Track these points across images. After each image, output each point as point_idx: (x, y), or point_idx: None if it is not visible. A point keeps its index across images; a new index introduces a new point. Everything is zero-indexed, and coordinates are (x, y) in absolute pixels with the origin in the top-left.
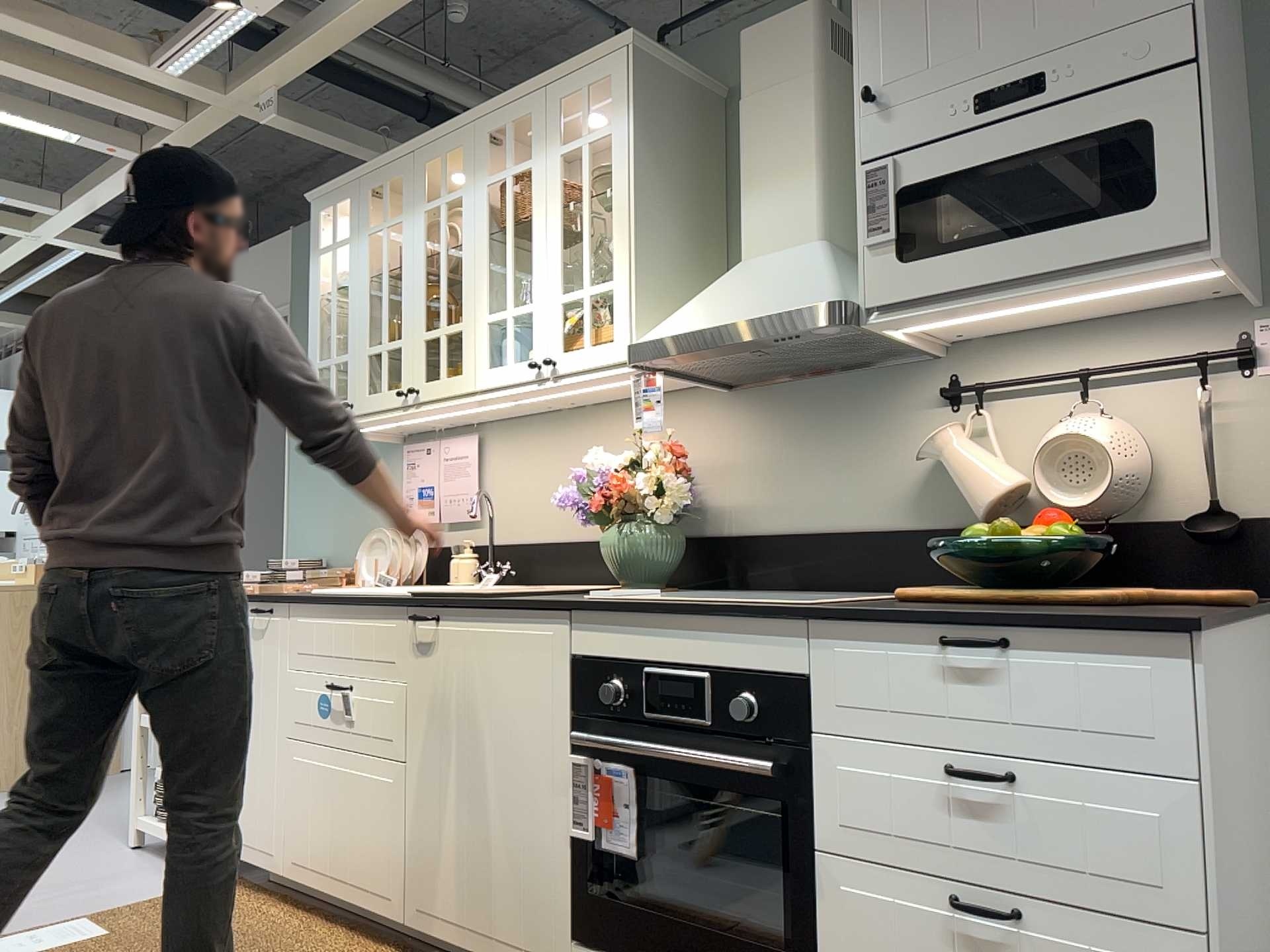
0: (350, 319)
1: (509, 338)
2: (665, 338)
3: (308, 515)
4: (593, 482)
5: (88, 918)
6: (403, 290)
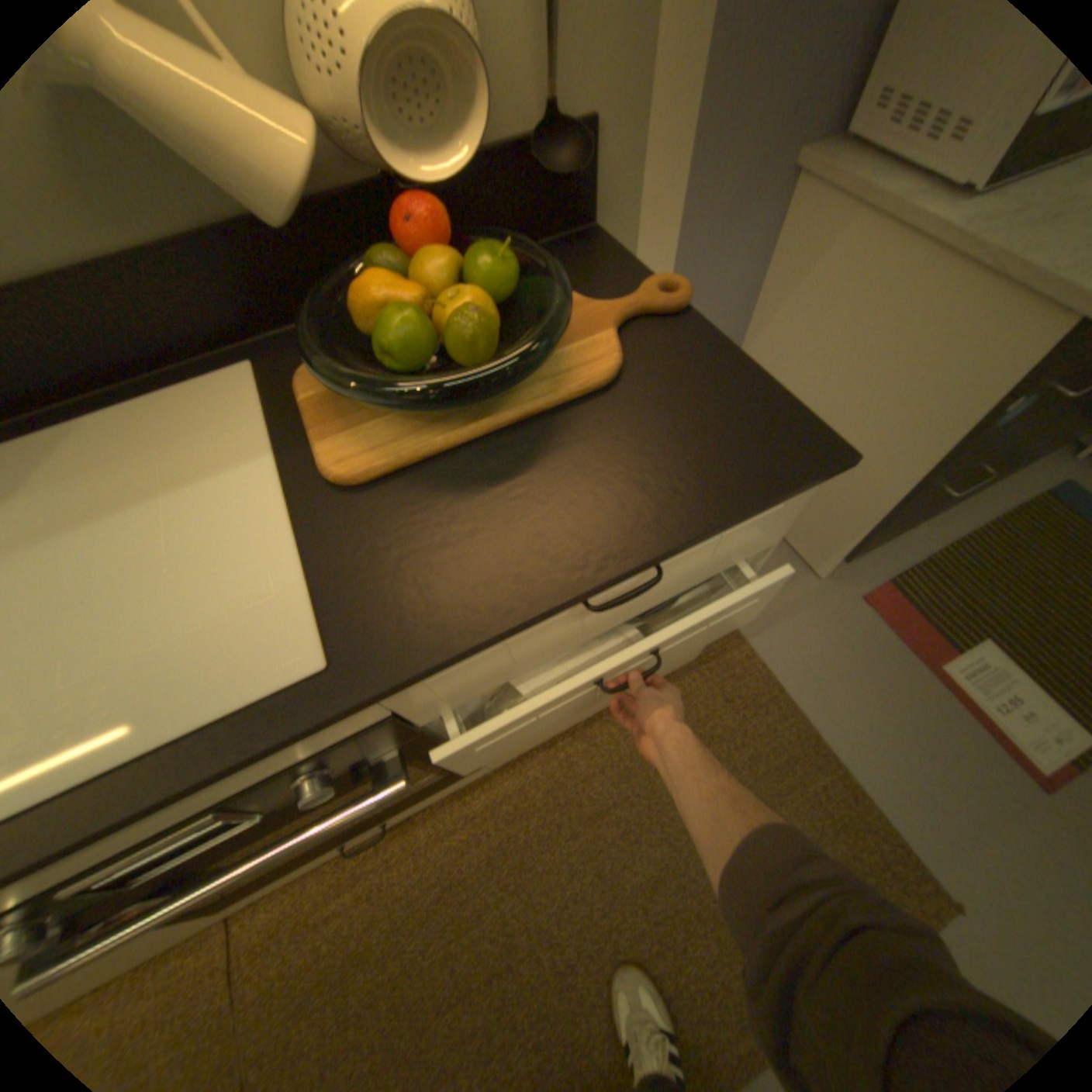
0: None
1: None
2: None
3: None
4: None
5: None
6: None
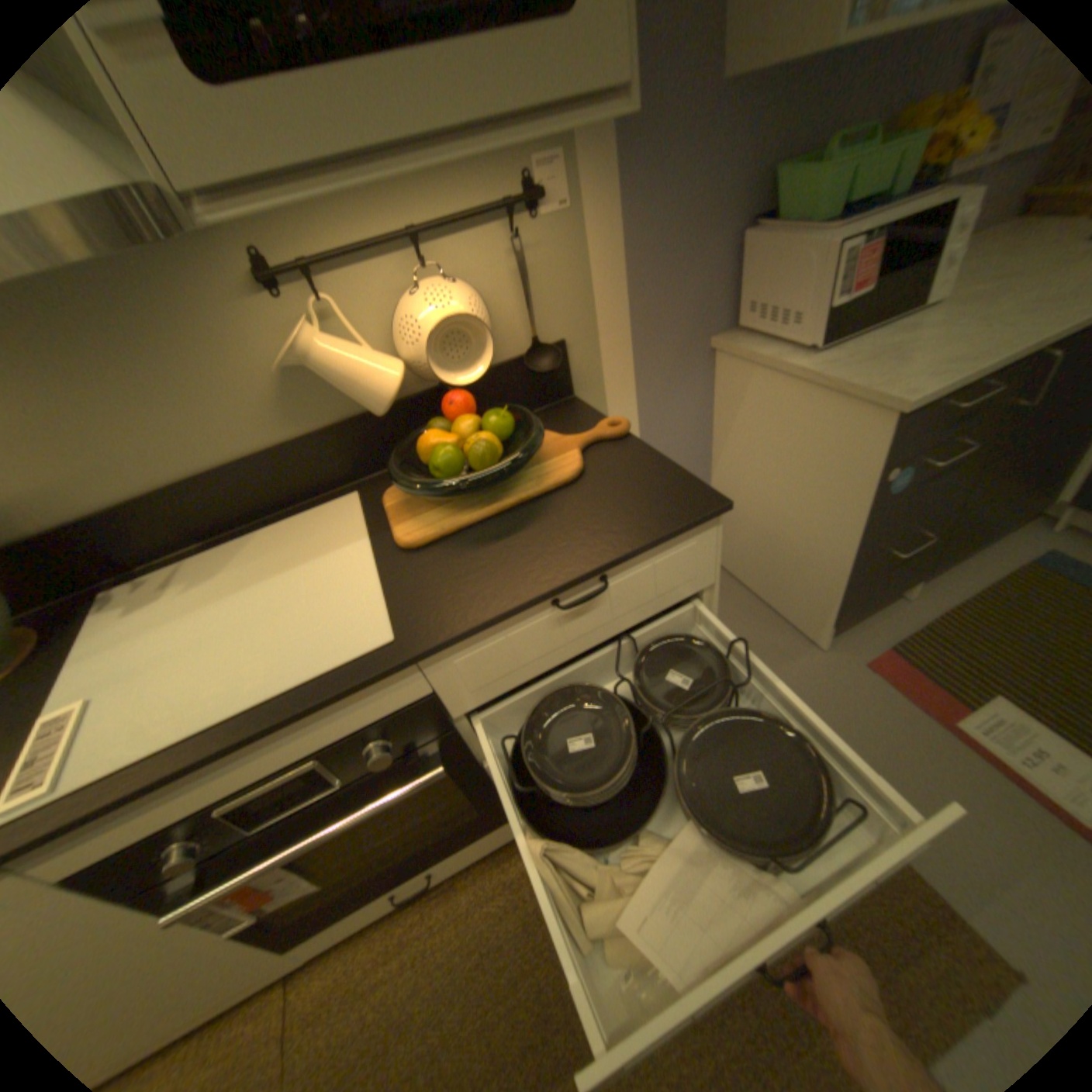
0: None
1: None
2: None
3: None
4: None
5: None
6: None
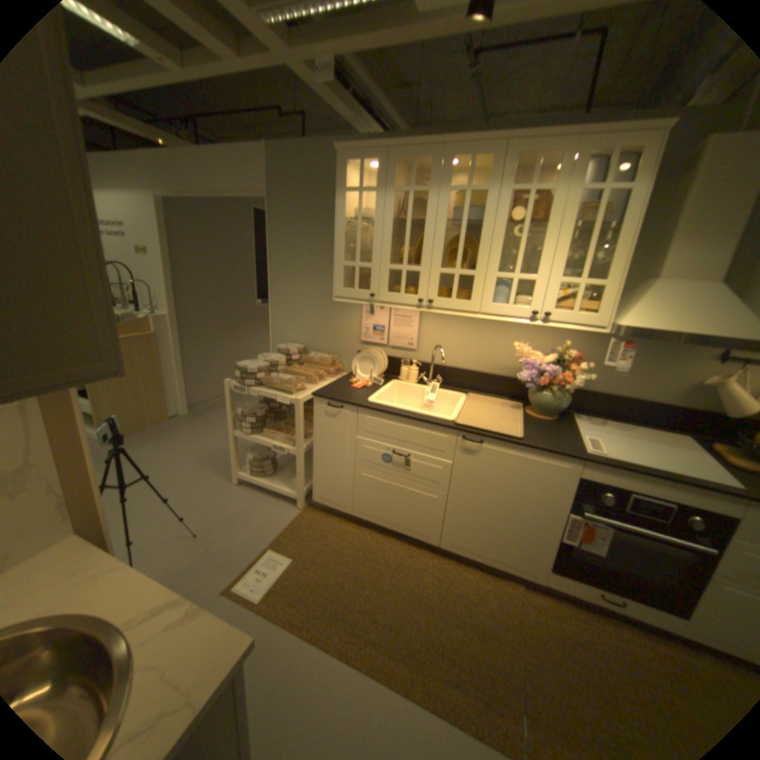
0: (375, 243)
1: (514, 292)
2: (653, 330)
3: (287, 321)
4: (533, 366)
5: (270, 550)
6: (424, 237)
